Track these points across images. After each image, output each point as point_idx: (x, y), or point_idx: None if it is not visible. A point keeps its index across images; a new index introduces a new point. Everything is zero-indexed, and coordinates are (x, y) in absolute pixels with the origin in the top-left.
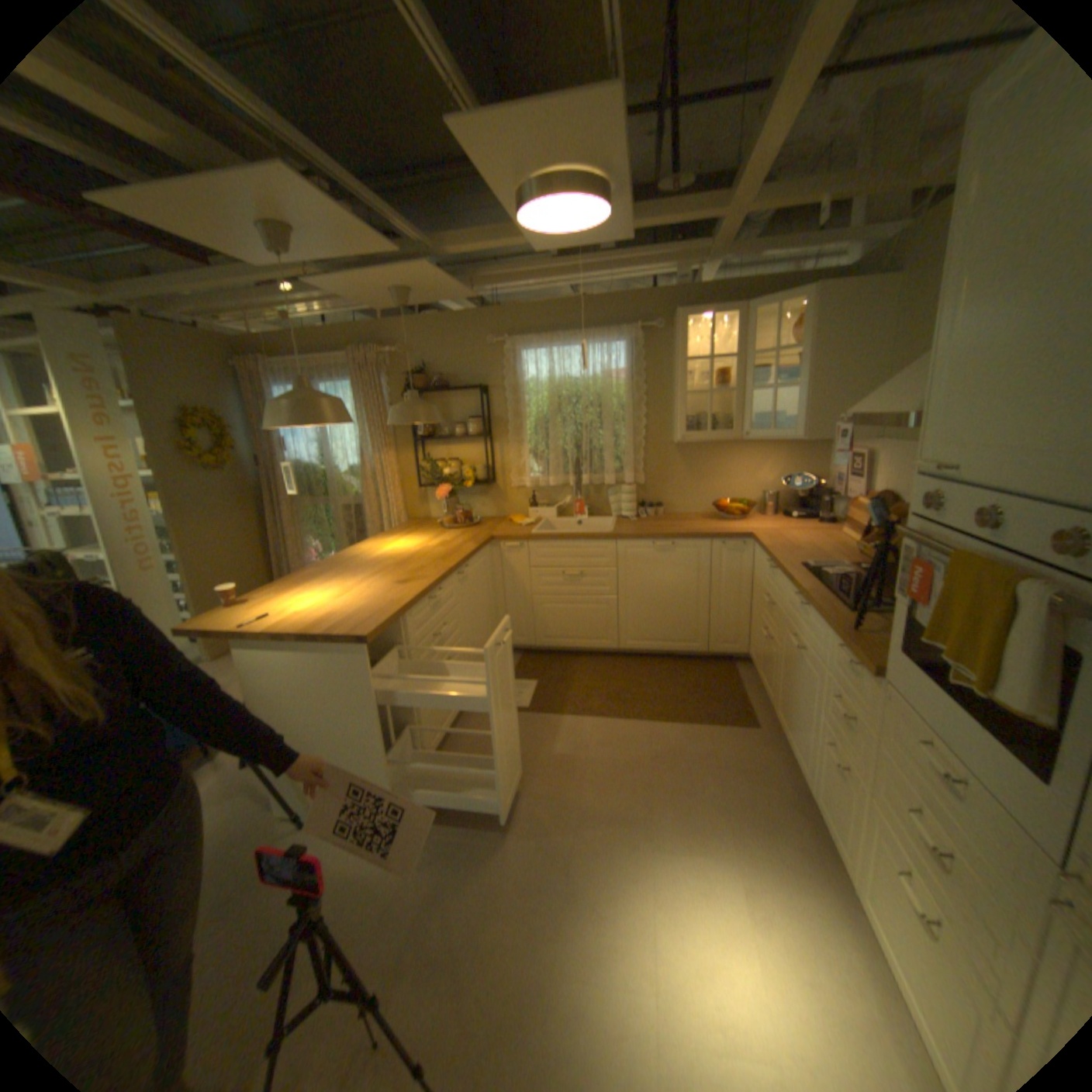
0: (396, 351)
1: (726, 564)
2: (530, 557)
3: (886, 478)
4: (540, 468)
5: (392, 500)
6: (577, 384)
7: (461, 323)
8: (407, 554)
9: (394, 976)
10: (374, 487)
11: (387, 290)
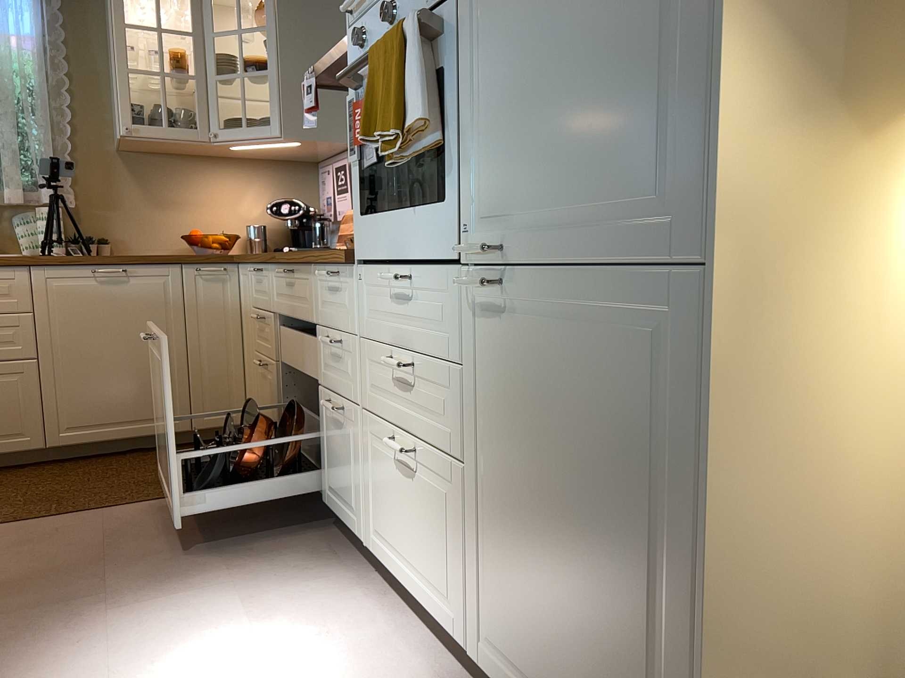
0: None
1: (204, 298)
2: None
3: None
4: None
5: None
6: None
7: None
8: None
9: None
10: None
11: None
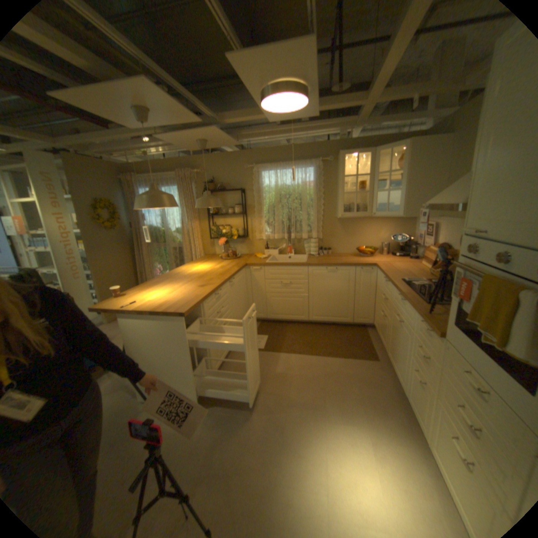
0: (199, 171)
1: (363, 279)
2: (265, 274)
3: (445, 236)
4: (270, 230)
5: (197, 245)
6: (289, 188)
7: (232, 157)
8: (204, 272)
9: (196, 483)
10: (188, 239)
11: (196, 141)
